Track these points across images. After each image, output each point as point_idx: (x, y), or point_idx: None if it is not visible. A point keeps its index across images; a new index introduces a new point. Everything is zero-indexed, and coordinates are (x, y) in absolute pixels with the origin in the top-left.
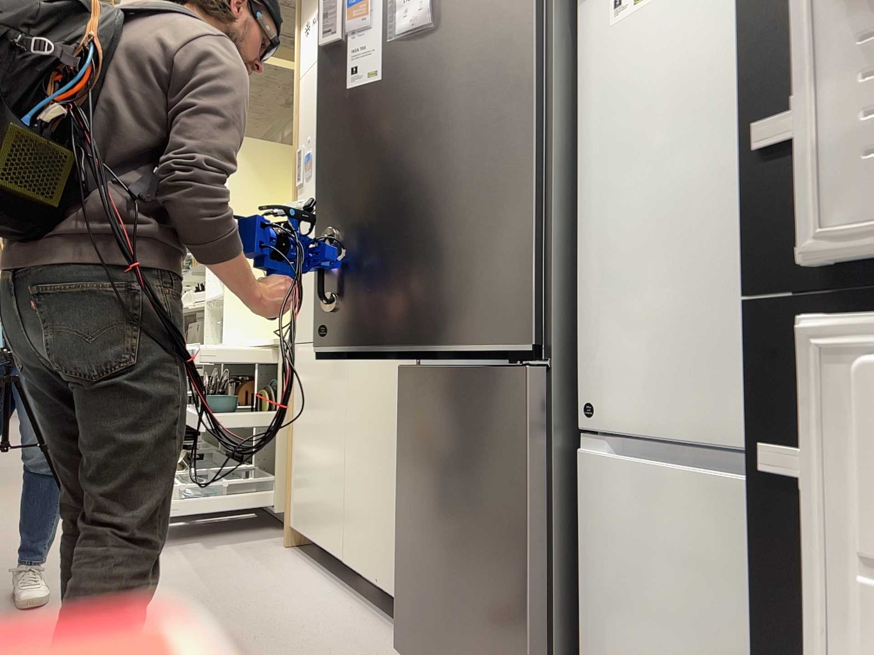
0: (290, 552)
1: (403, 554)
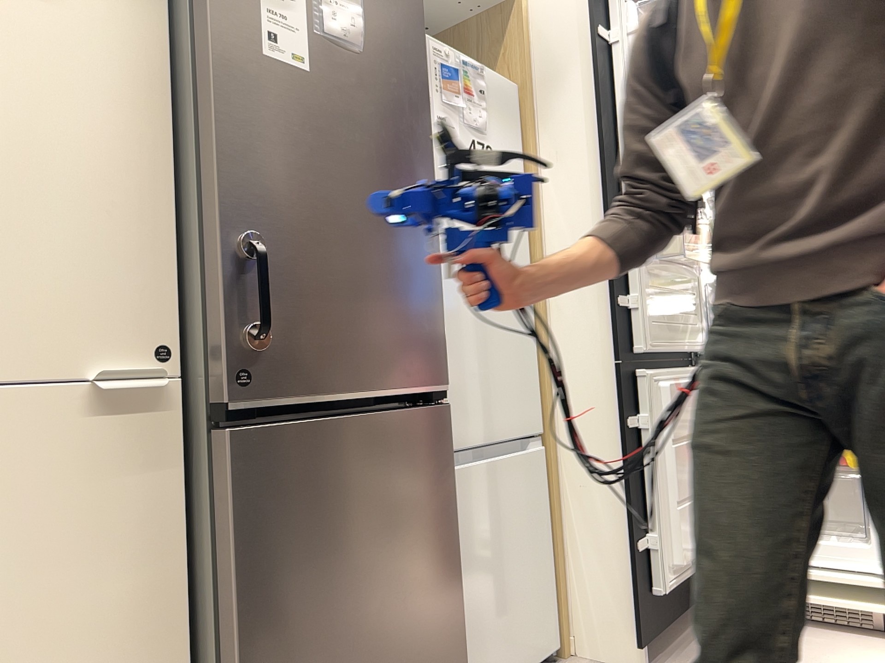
0: None
1: None
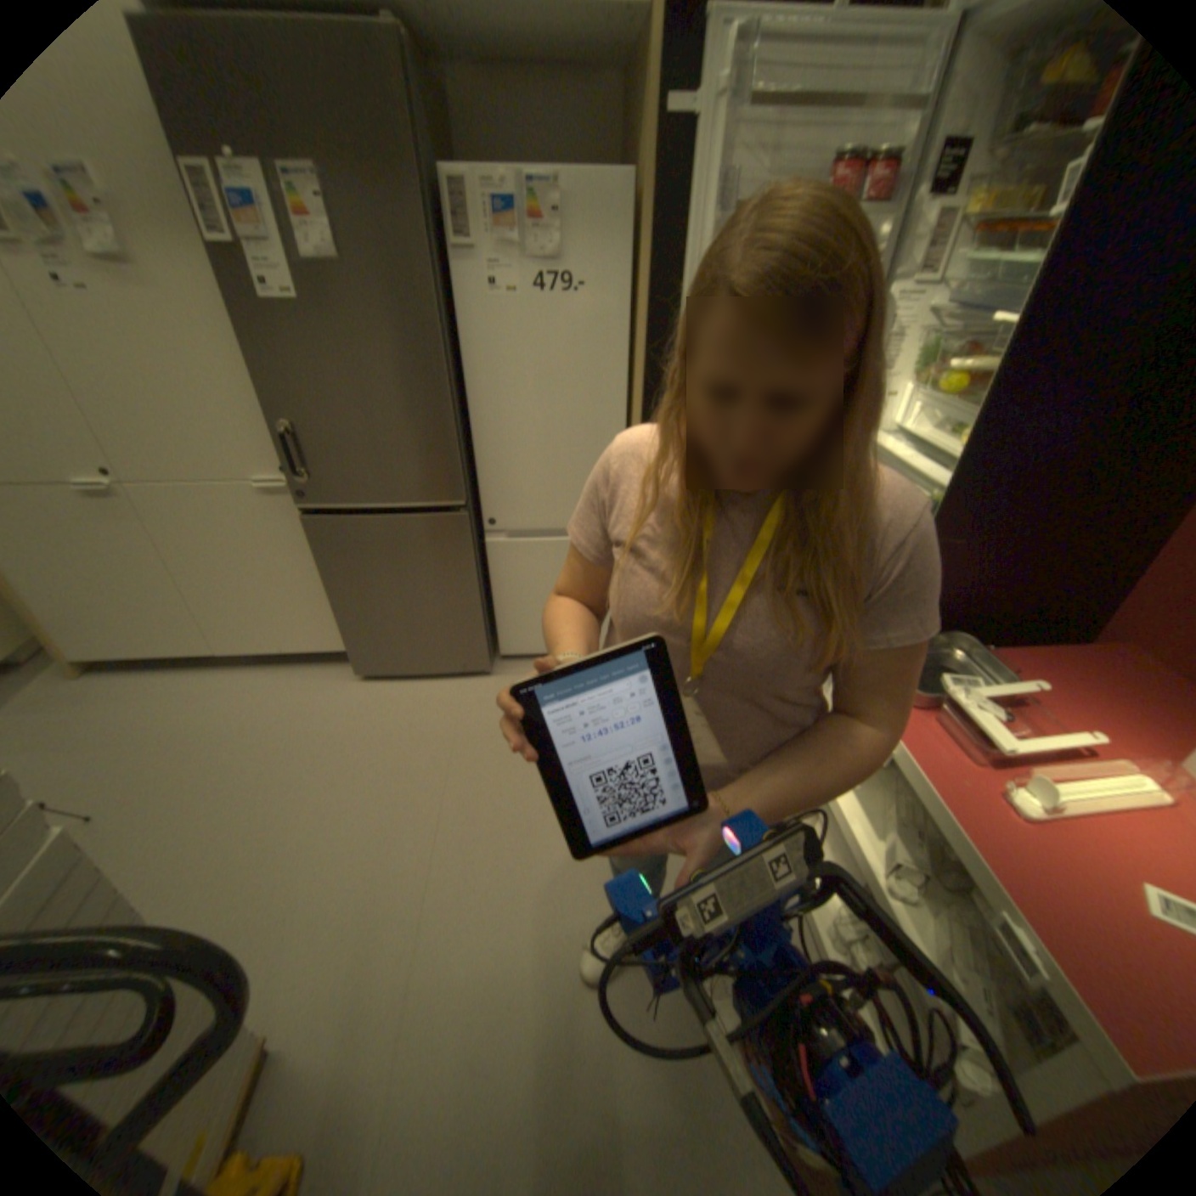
0: (90, 681)
1: (344, 628)
